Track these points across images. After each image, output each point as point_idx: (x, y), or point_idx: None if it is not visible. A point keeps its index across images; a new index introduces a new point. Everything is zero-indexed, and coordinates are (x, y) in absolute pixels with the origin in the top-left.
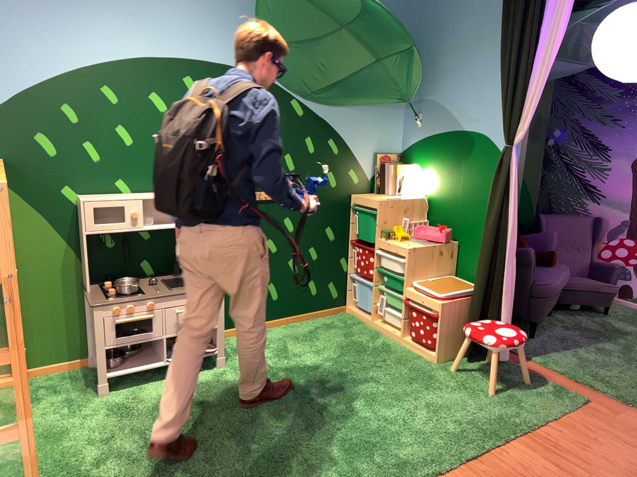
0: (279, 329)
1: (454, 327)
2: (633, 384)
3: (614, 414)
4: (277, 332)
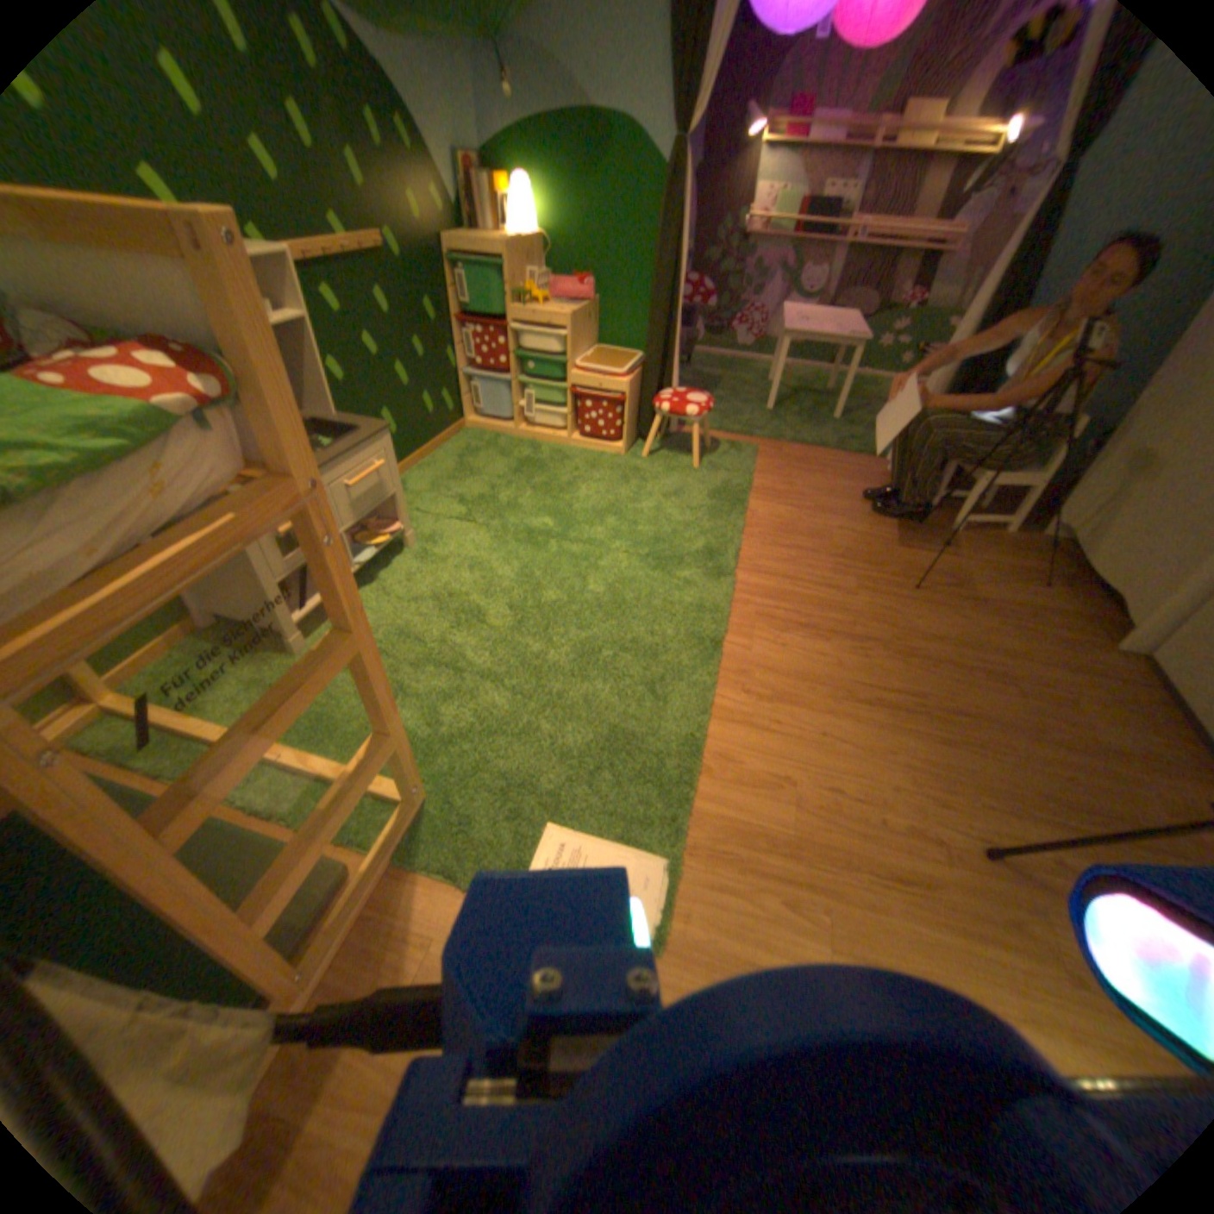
0: (411, 474)
1: (629, 409)
2: (768, 423)
3: (781, 453)
4: (413, 479)
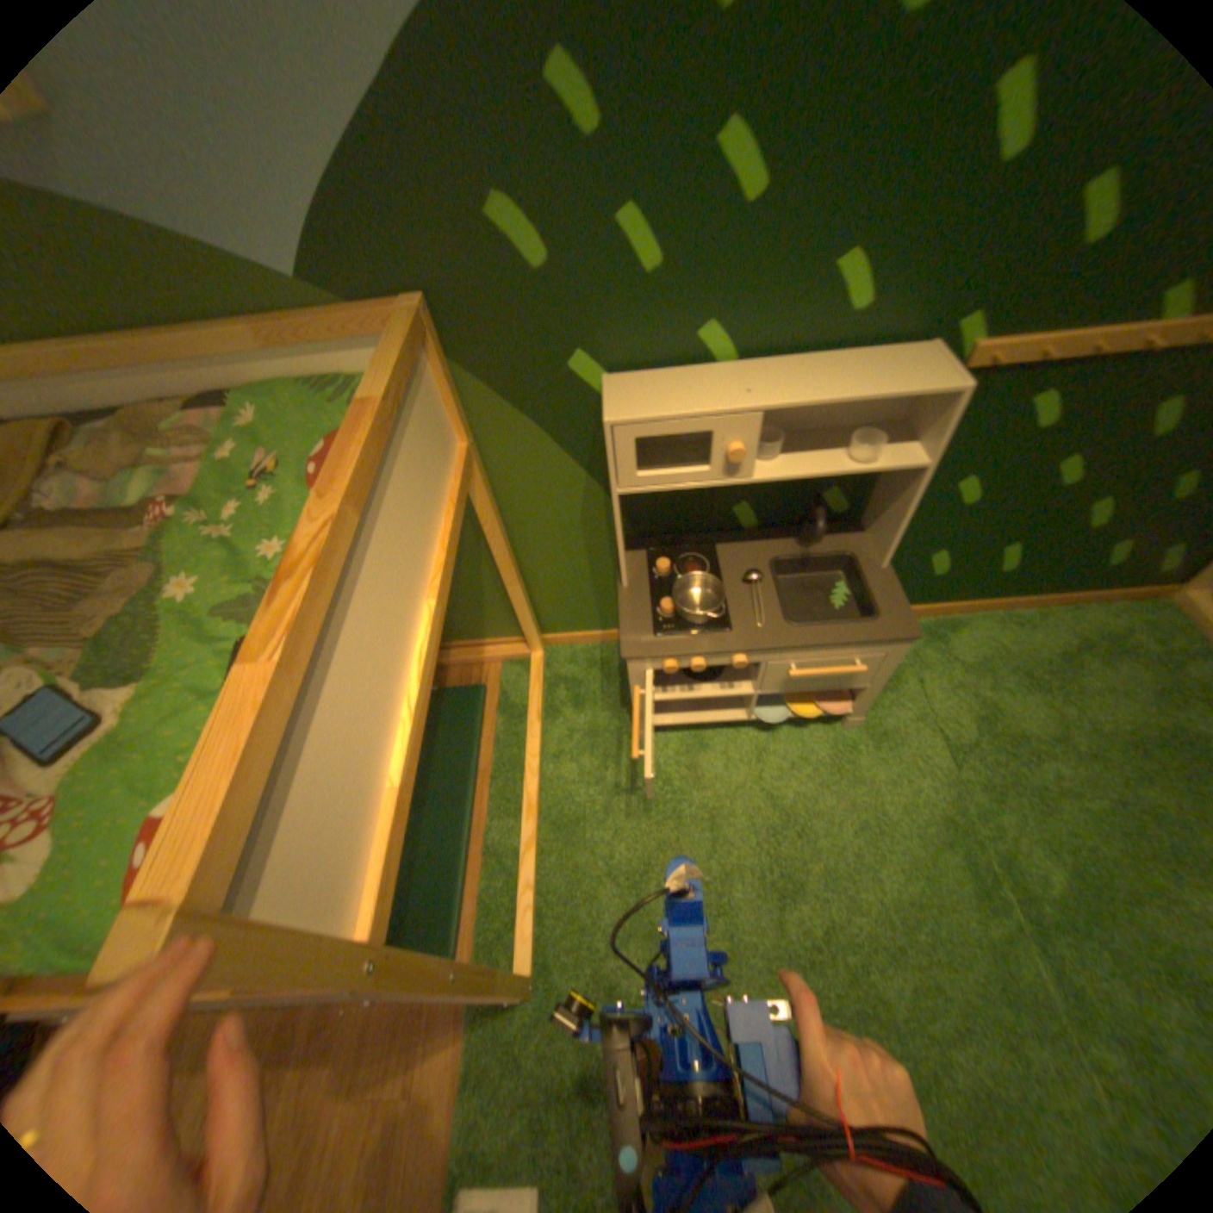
0: (987, 630)
1: None
2: None
3: None
4: (980, 640)
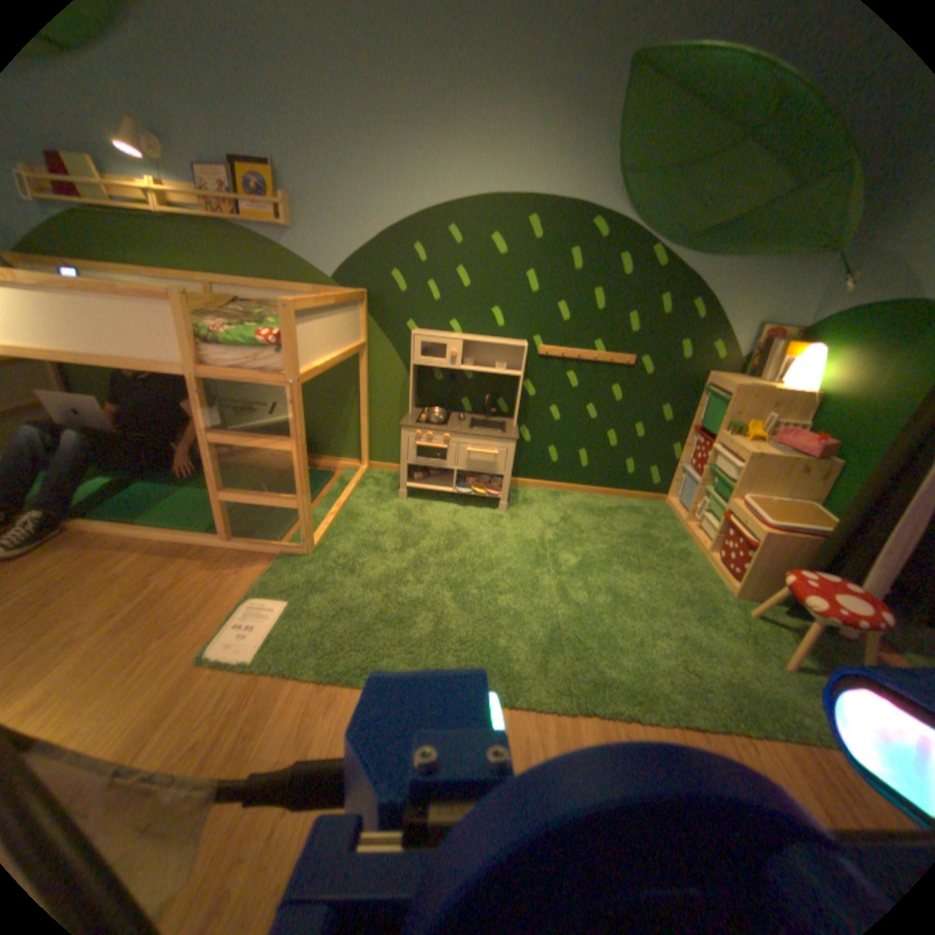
0: (577, 495)
1: (781, 568)
2: None
3: None
4: (572, 497)
